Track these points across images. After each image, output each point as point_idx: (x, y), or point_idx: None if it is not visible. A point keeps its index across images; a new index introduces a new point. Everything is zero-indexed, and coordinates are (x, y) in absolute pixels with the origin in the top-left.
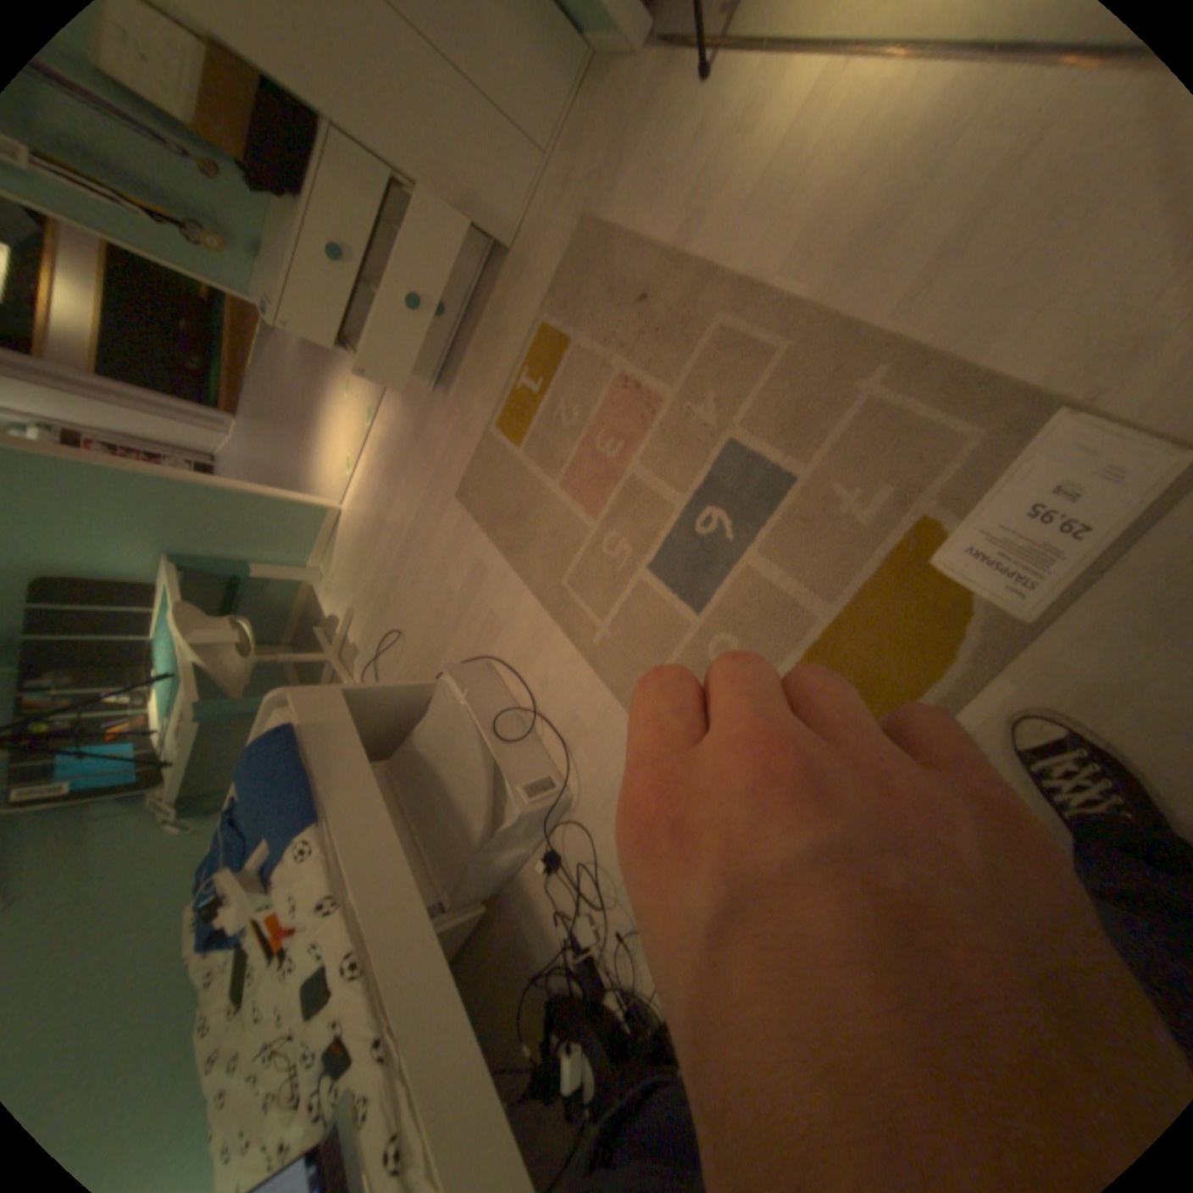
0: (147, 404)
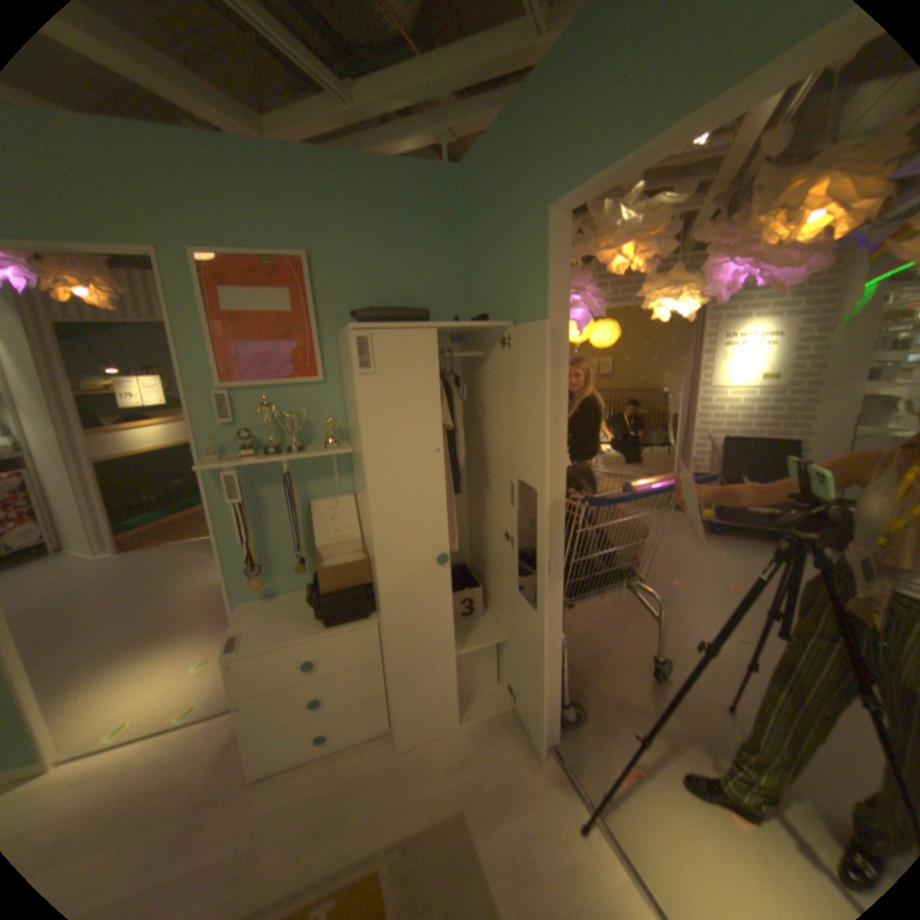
0: (85, 505)
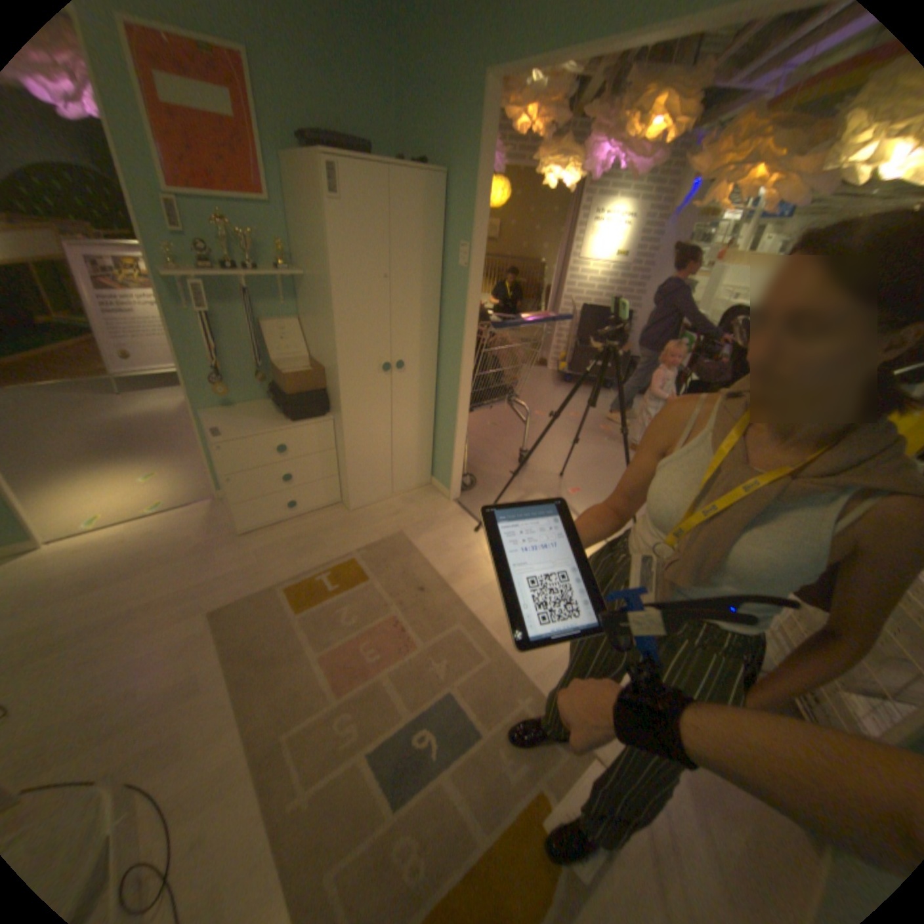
0: None
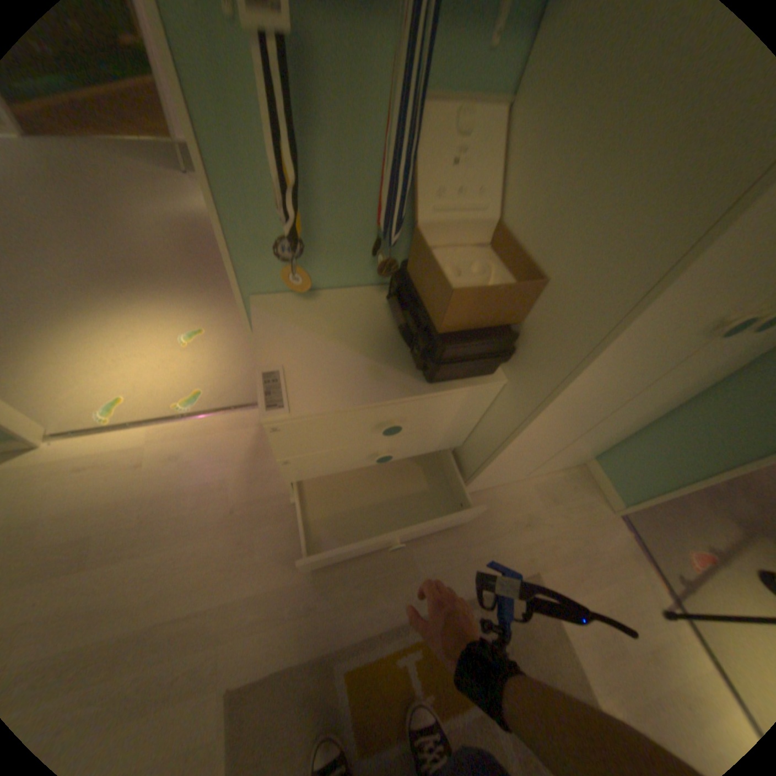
0: None
